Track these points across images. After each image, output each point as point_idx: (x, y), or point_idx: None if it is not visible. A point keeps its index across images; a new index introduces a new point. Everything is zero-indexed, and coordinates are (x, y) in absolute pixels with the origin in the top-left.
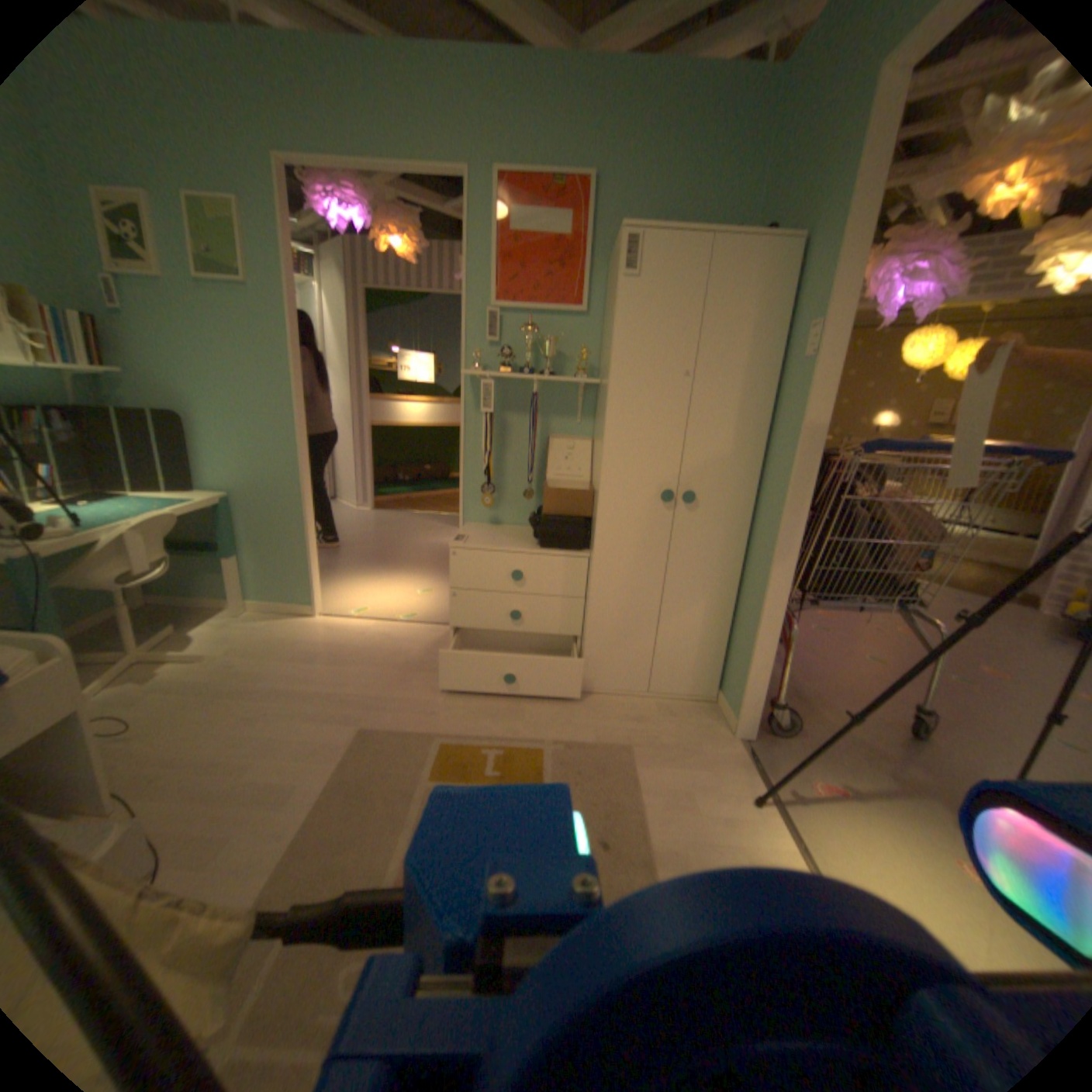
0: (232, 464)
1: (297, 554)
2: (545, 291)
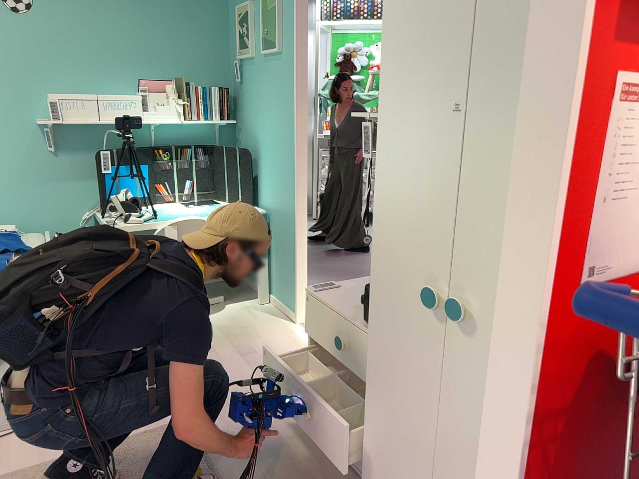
0: (271, 188)
1: (292, 267)
2: None
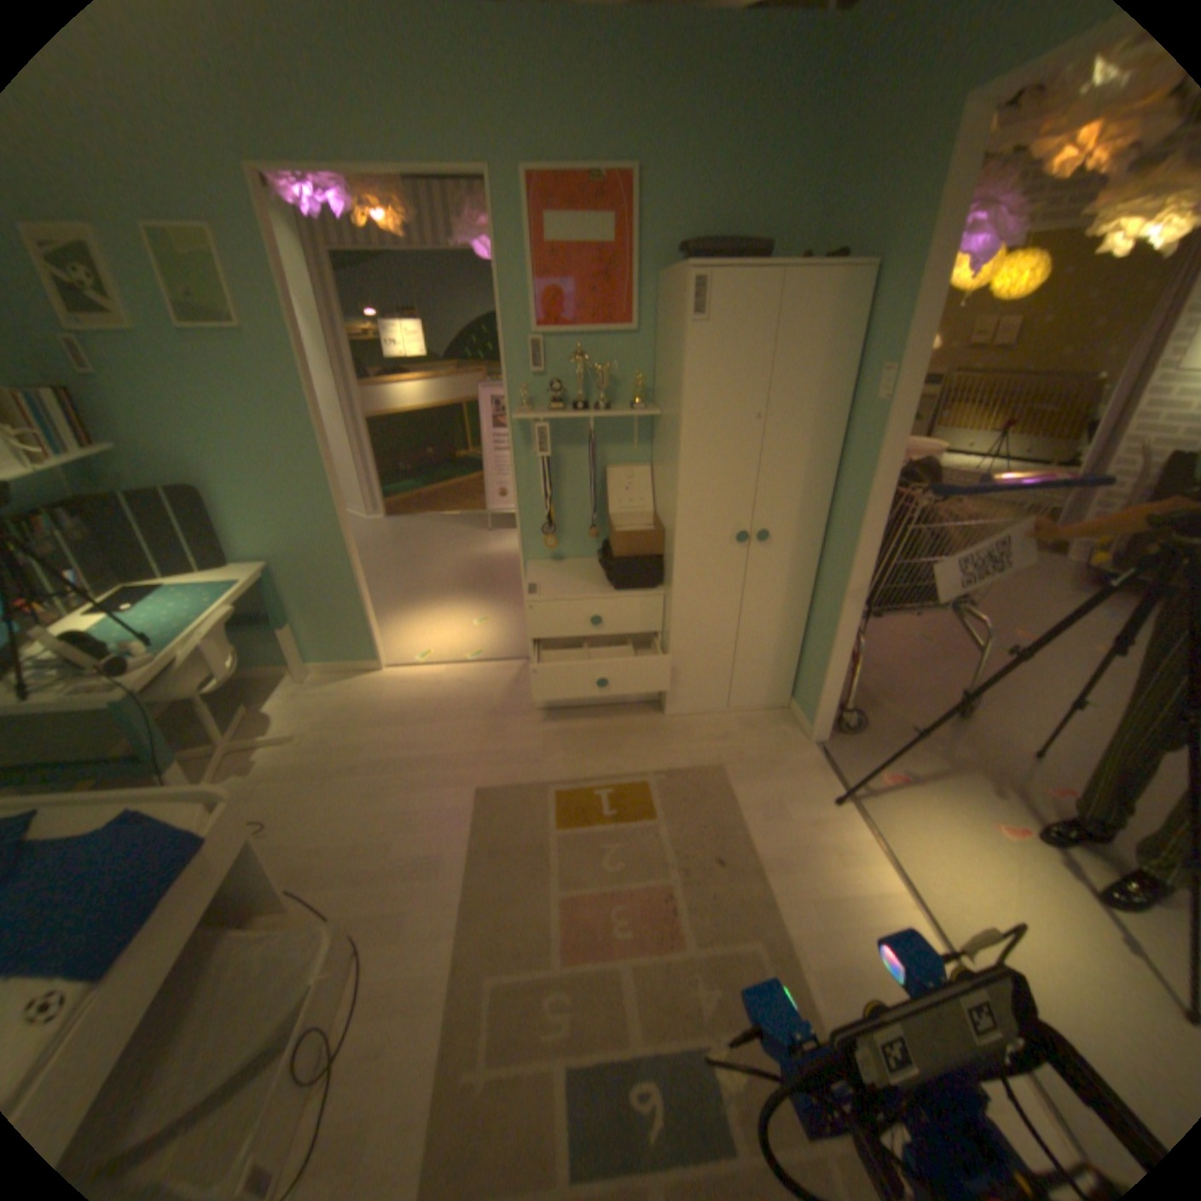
0: (265, 530)
1: (353, 612)
2: (590, 310)
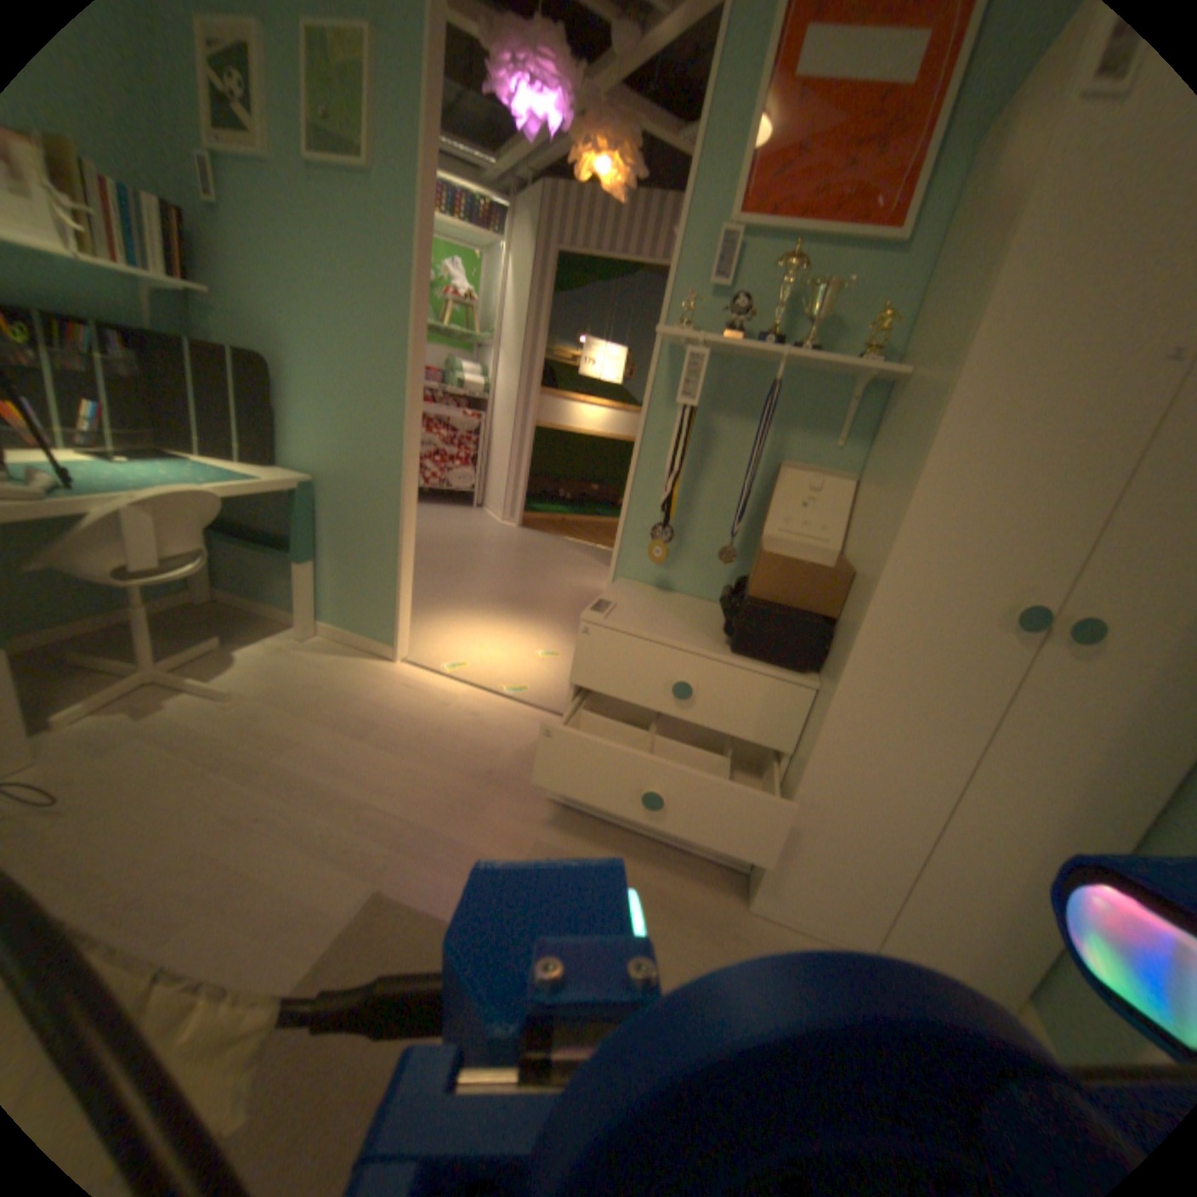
0: (326, 439)
1: (386, 575)
2: (838, 200)
